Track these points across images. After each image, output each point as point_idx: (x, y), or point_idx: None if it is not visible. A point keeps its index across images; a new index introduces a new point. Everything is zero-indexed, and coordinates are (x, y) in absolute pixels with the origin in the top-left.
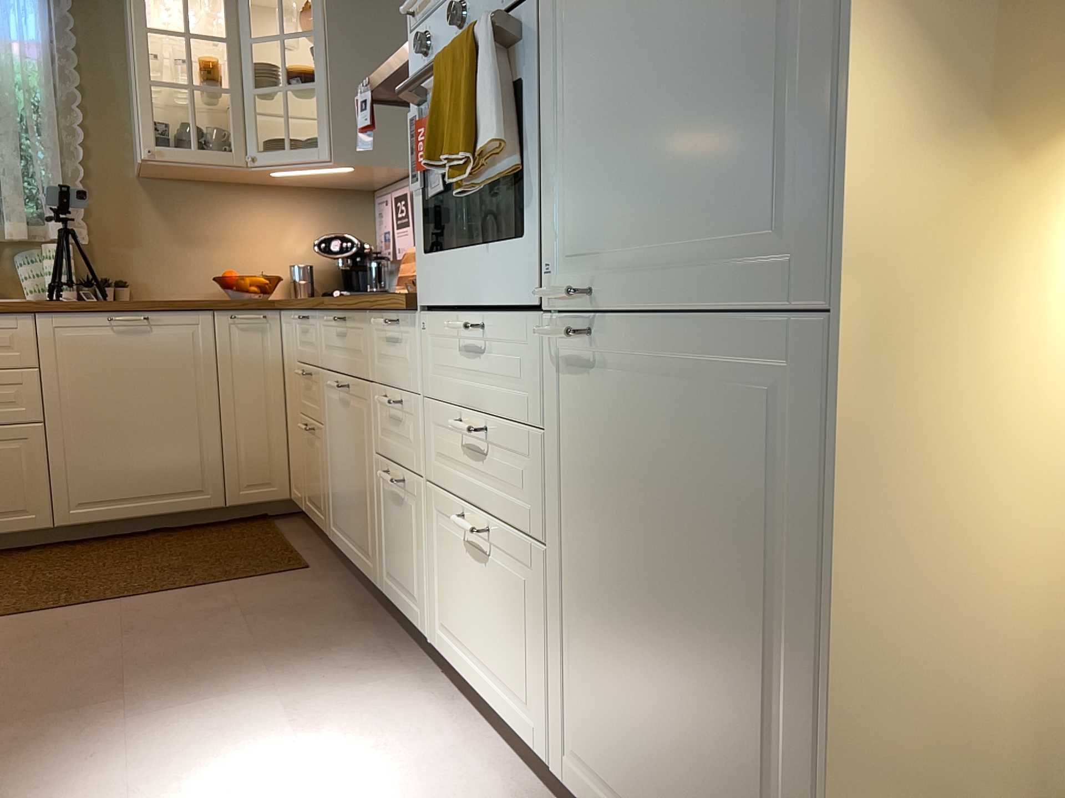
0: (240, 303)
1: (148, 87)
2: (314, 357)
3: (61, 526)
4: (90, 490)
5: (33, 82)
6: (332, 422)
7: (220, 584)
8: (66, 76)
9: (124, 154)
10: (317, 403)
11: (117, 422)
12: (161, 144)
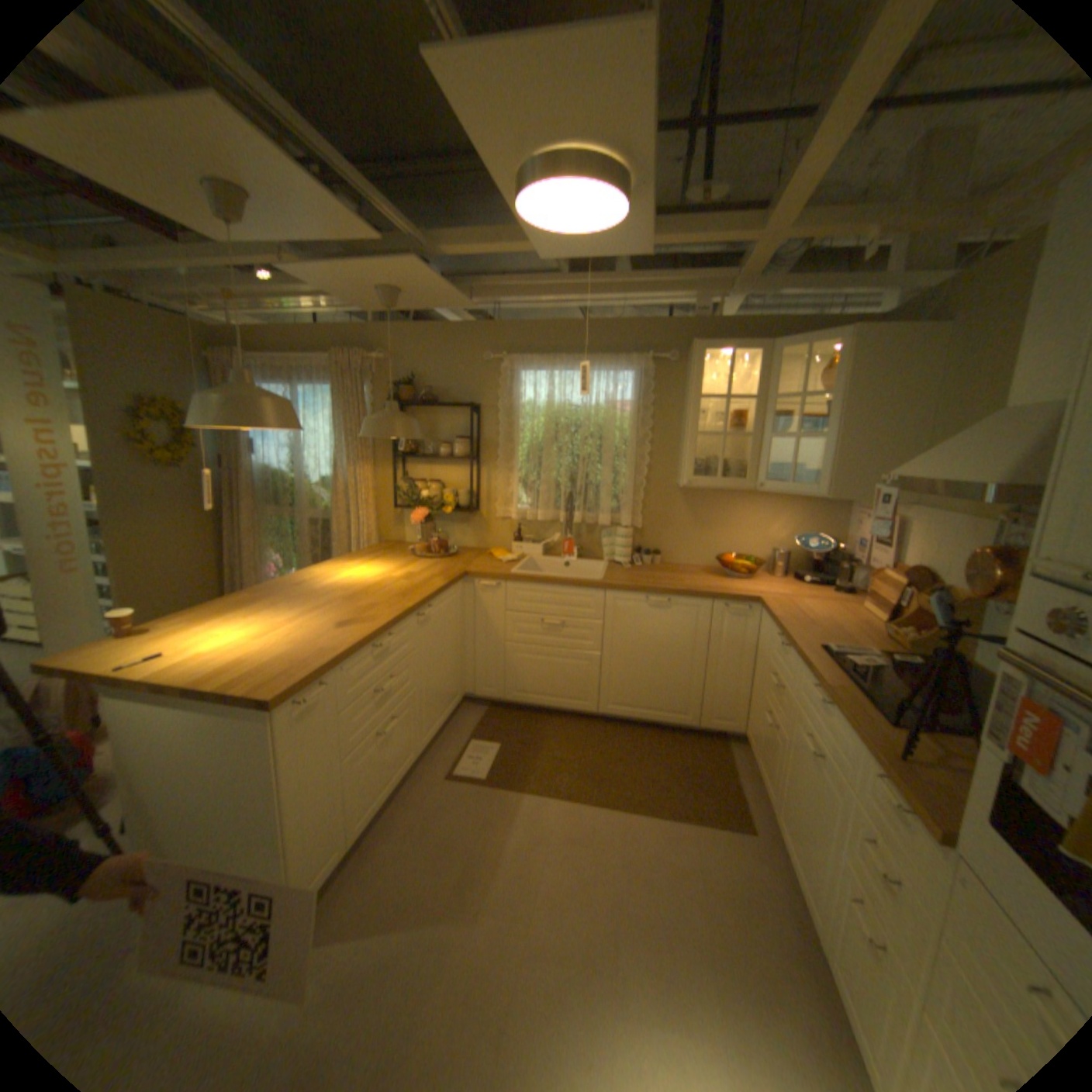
0: (733, 597)
1: (694, 436)
2: (789, 680)
3: (601, 713)
4: (620, 697)
5: (625, 427)
6: (799, 755)
7: (690, 826)
8: (644, 421)
9: (671, 469)
10: (785, 715)
11: (641, 661)
12: (696, 473)
